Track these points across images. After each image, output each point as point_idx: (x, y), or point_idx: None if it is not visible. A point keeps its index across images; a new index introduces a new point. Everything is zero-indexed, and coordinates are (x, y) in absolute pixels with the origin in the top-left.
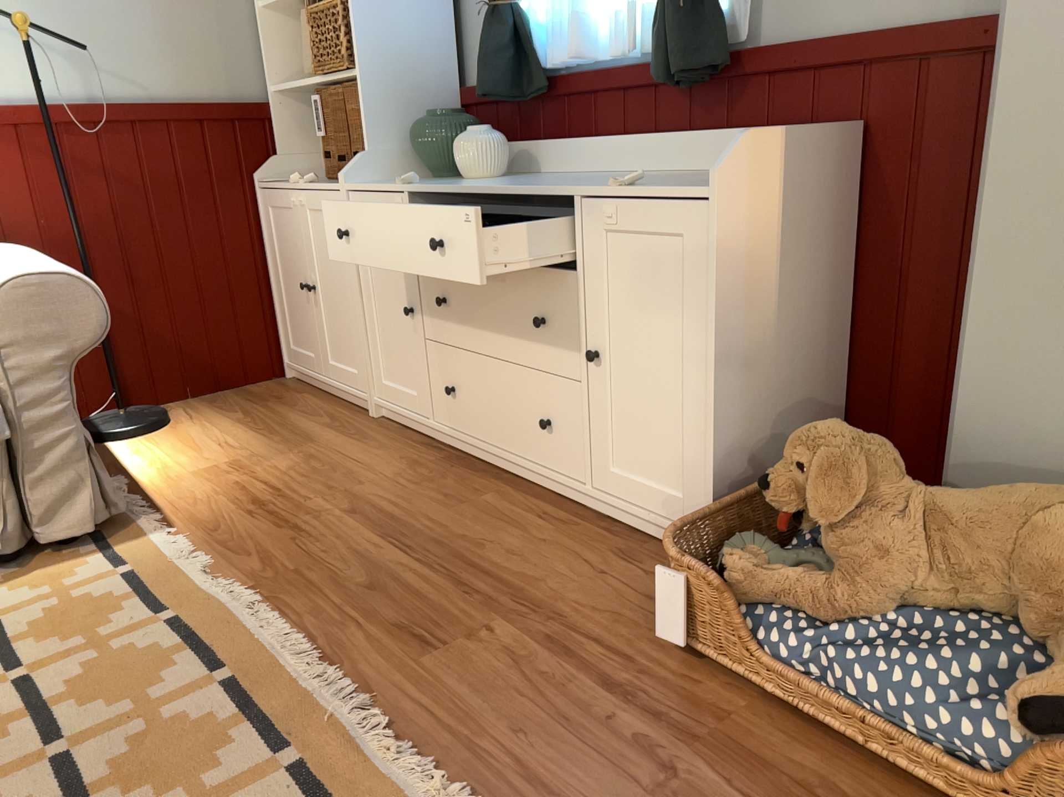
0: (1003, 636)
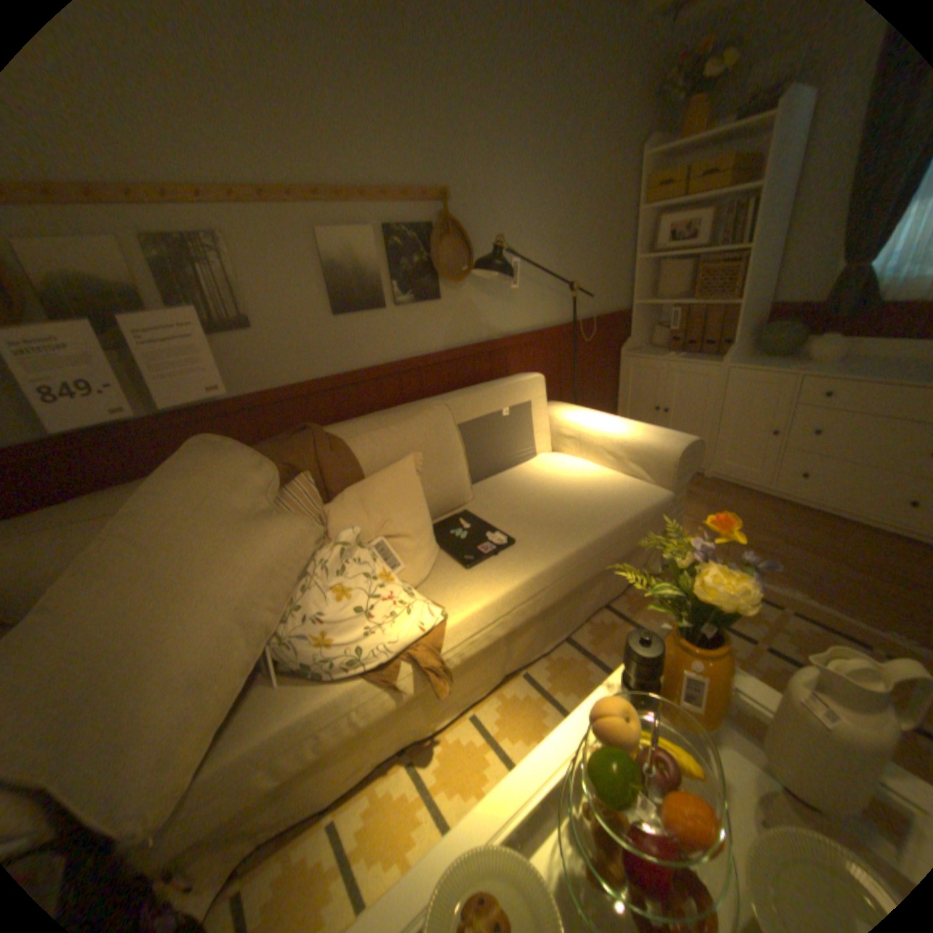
0: None
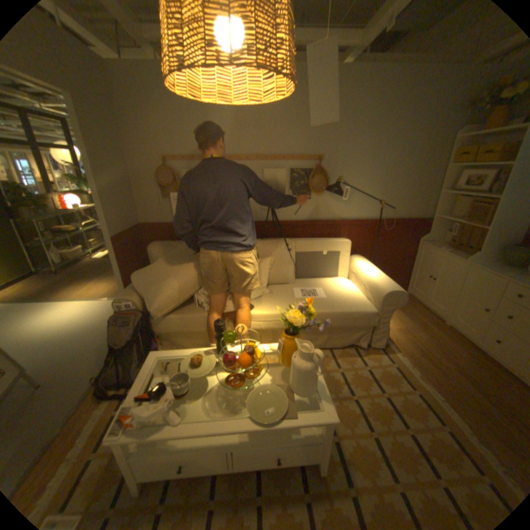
0: None
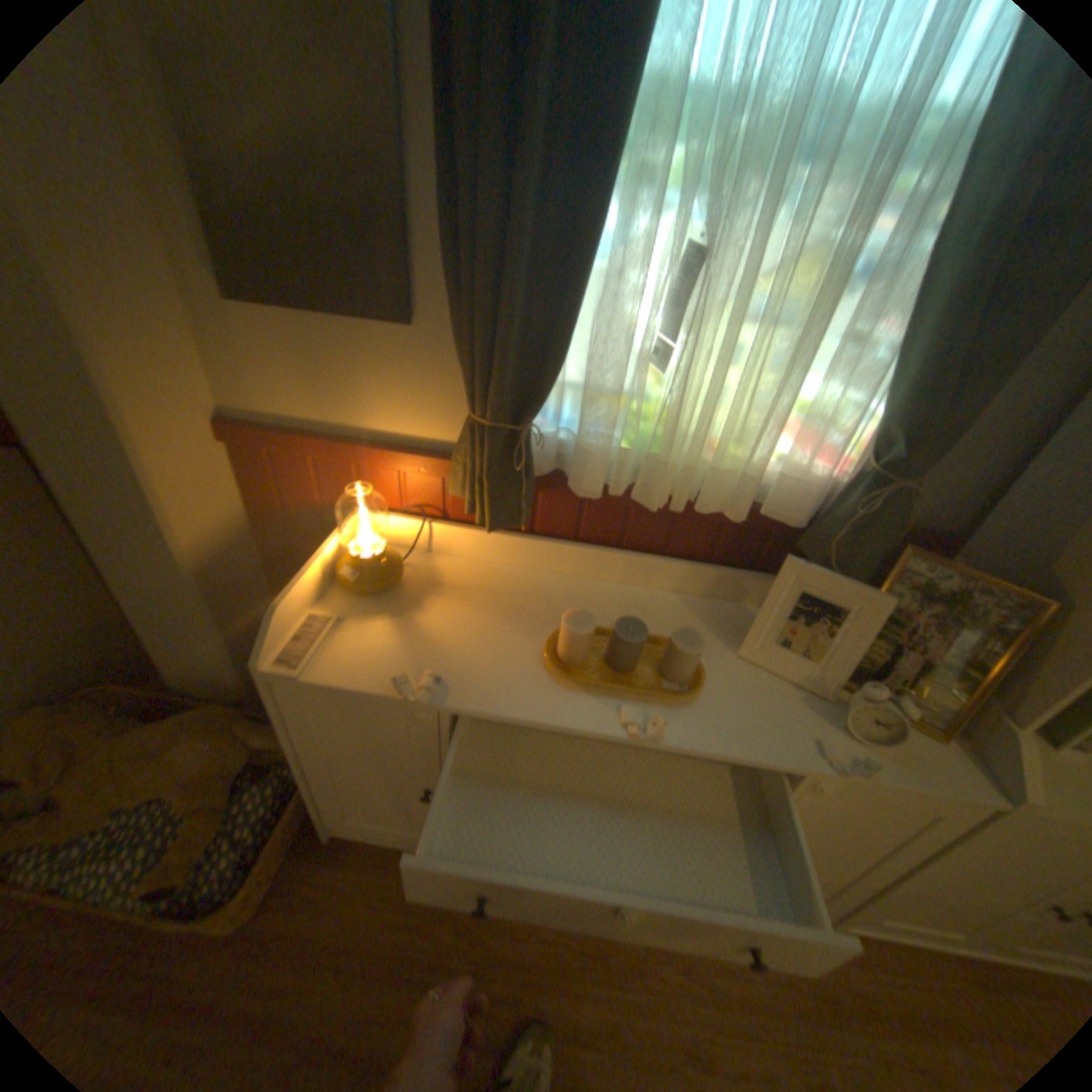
0: (165, 820)
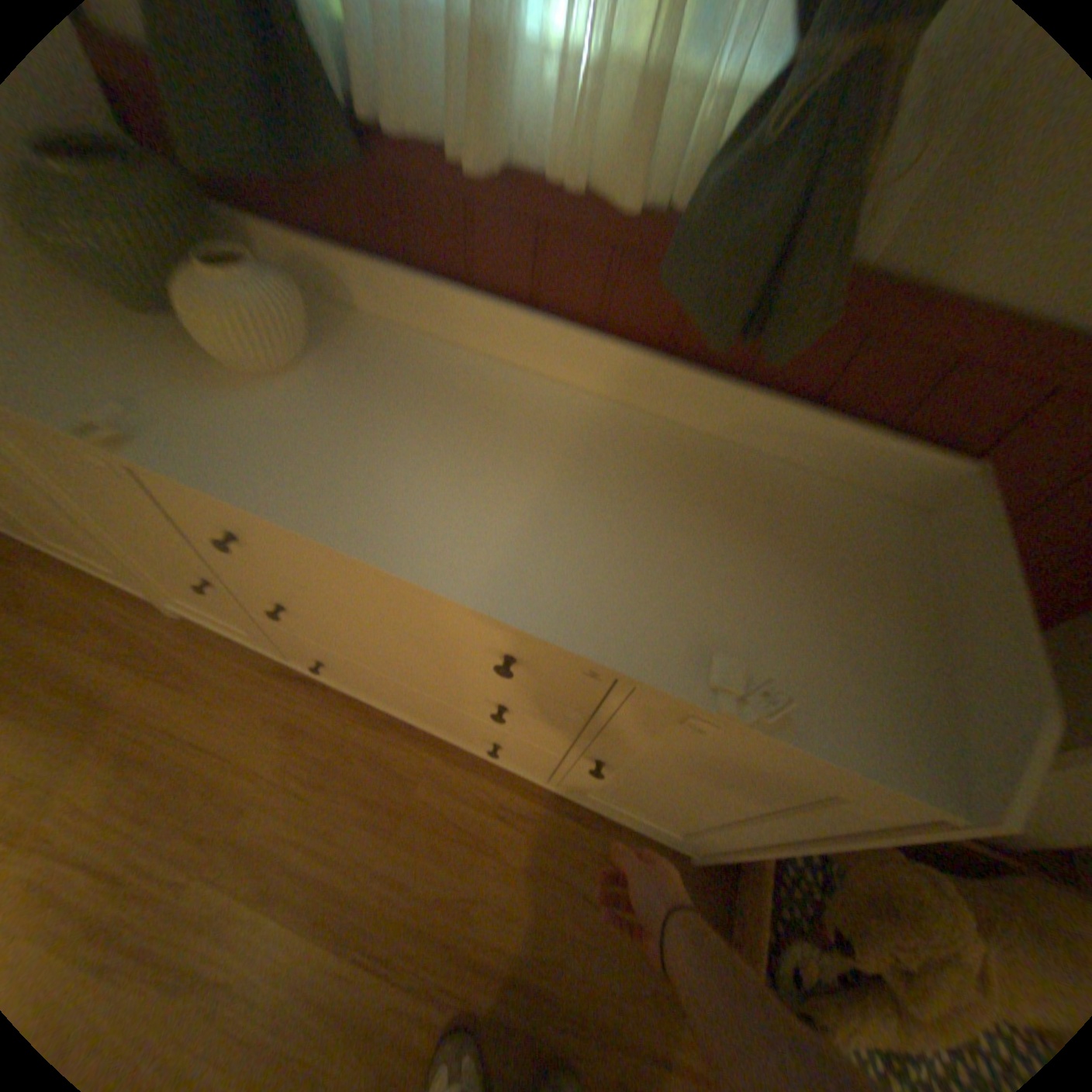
0: None
